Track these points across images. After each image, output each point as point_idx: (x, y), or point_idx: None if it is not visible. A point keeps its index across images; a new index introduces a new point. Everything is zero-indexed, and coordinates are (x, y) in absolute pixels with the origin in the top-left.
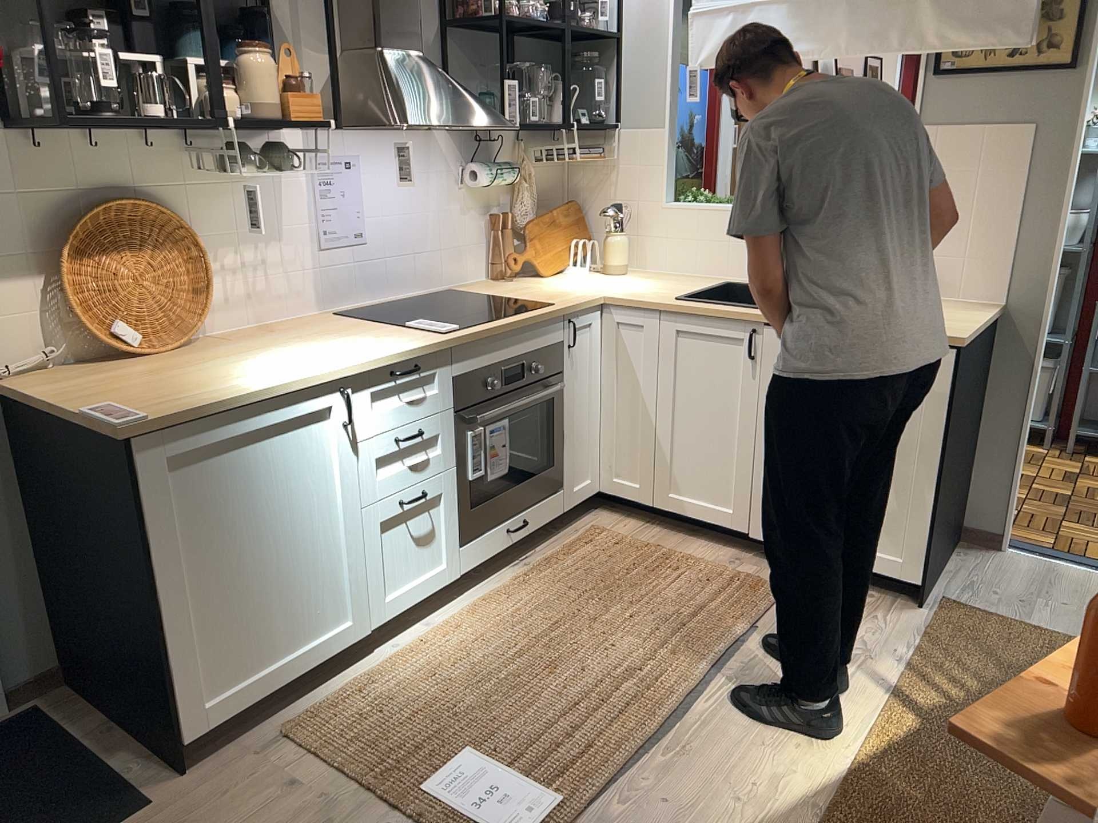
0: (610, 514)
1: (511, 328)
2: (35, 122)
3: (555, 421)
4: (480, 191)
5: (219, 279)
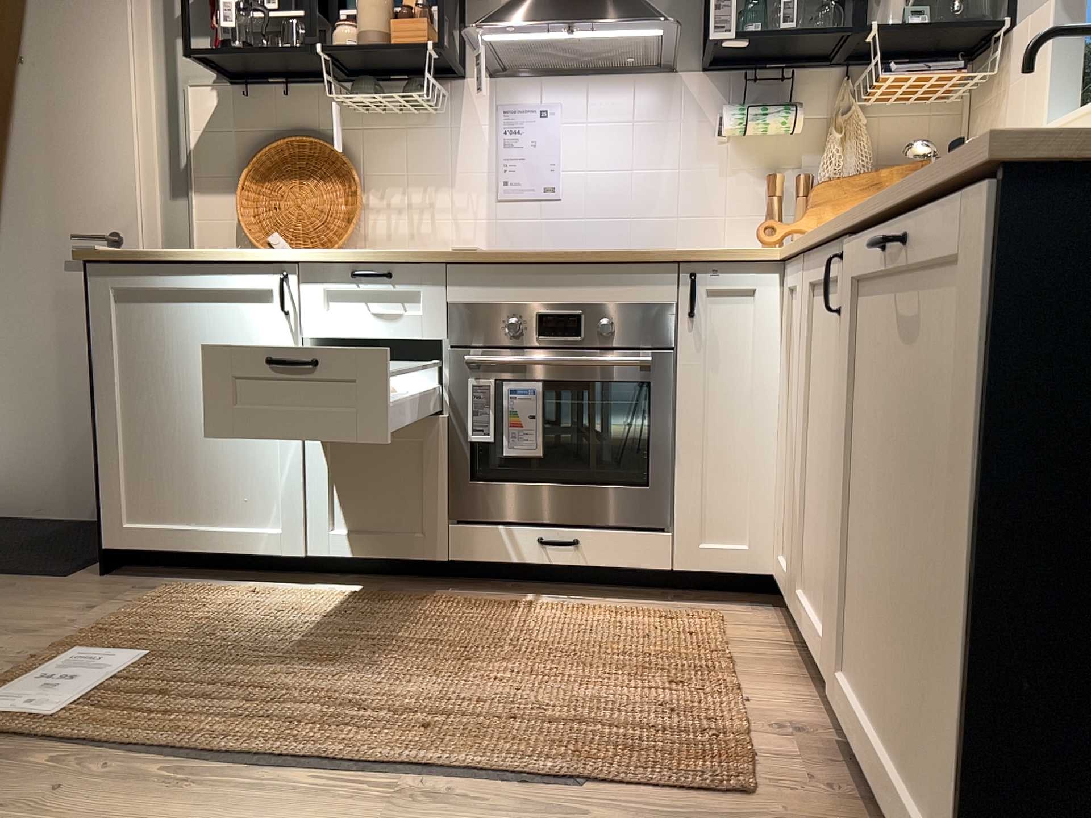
0: (779, 617)
1: (554, 262)
2: (245, 77)
3: (657, 421)
4: (757, 149)
5: (381, 215)
